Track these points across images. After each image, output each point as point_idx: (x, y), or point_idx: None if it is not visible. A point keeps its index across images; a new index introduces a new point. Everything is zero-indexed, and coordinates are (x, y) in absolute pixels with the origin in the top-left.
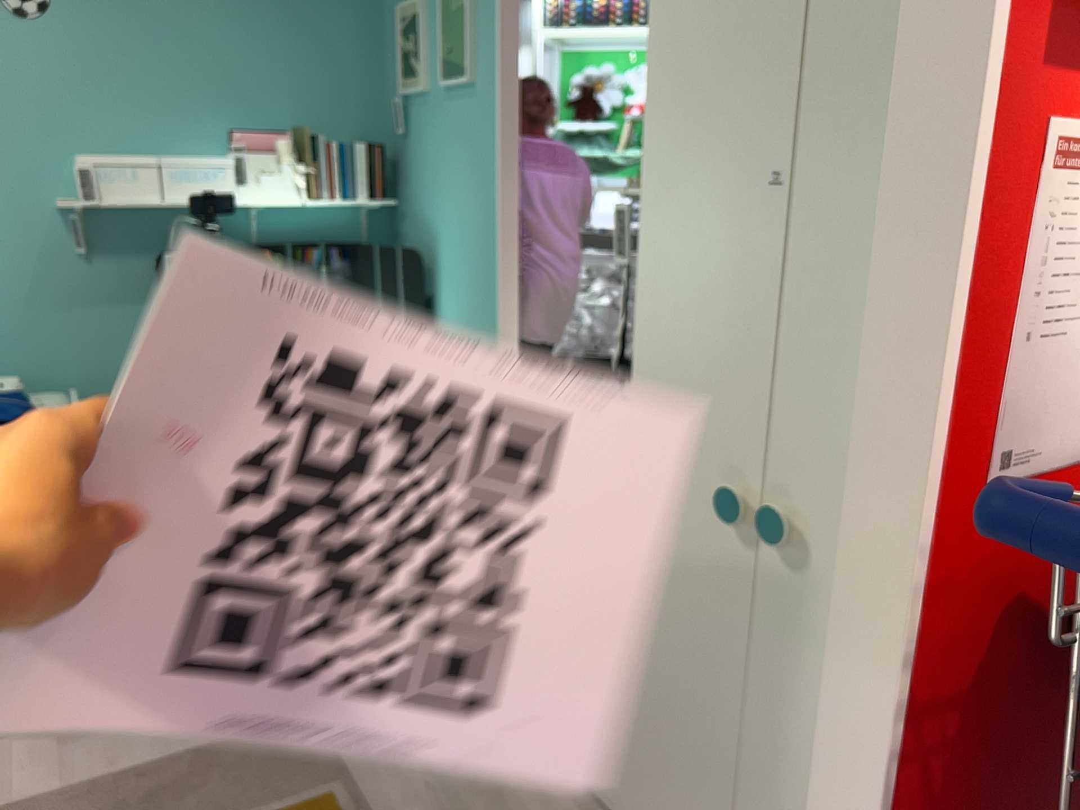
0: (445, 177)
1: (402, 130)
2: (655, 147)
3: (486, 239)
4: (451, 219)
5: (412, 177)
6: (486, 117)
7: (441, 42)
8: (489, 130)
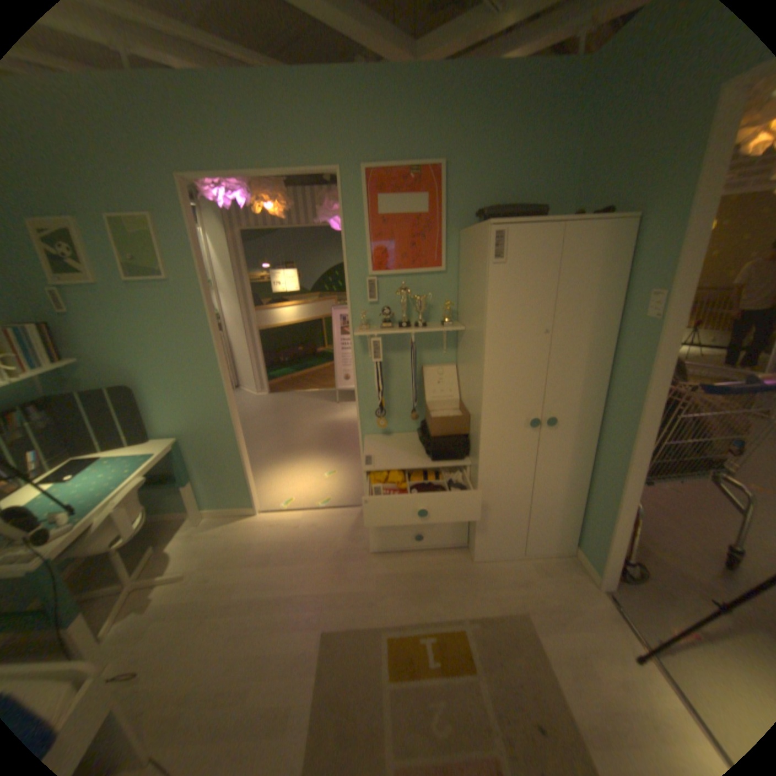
0: (137, 337)
1: (65, 310)
2: (484, 326)
3: (204, 367)
4: (154, 362)
5: (83, 340)
6: (187, 300)
7: (118, 252)
8: (193, 307)
